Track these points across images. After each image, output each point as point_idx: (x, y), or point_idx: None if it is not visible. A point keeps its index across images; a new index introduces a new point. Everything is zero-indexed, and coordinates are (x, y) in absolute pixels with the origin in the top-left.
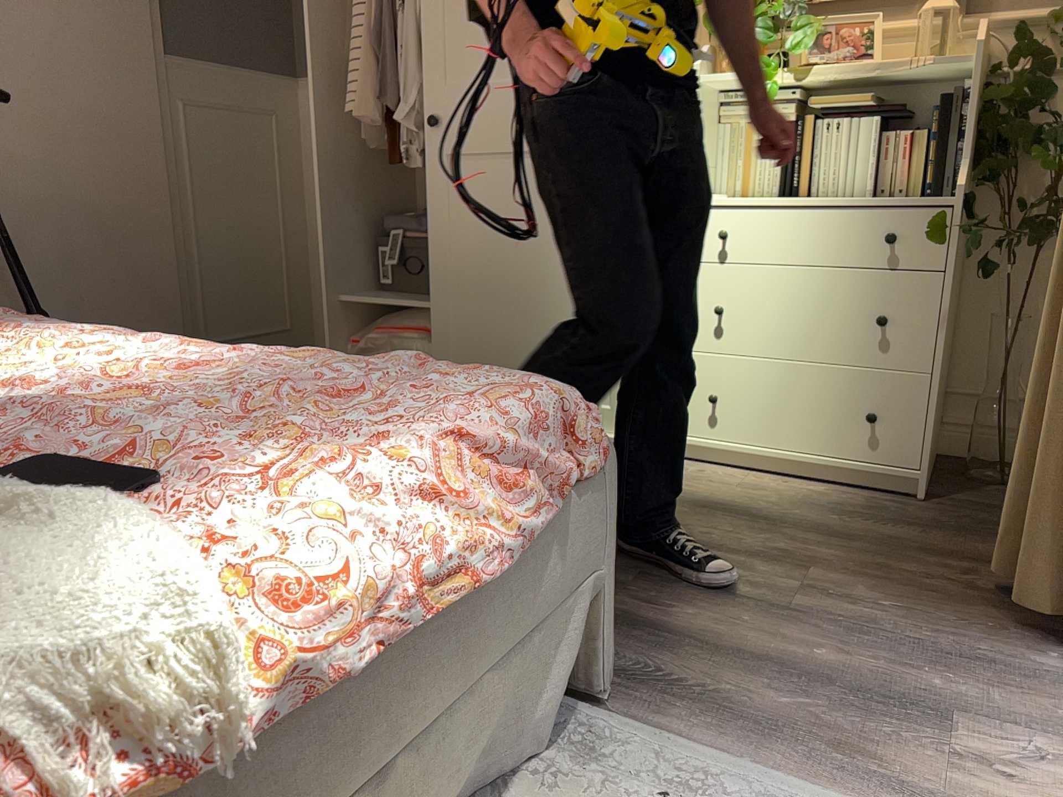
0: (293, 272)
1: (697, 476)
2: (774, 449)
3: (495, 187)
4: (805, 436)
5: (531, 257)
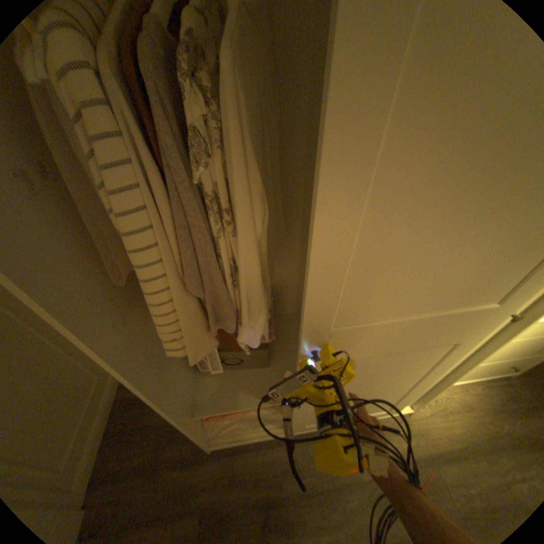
0: (74, 353)
1: (439, 408)
2: (463, 382)
3: (359, 361)
4: (480, 376)
5: (376, 379)
